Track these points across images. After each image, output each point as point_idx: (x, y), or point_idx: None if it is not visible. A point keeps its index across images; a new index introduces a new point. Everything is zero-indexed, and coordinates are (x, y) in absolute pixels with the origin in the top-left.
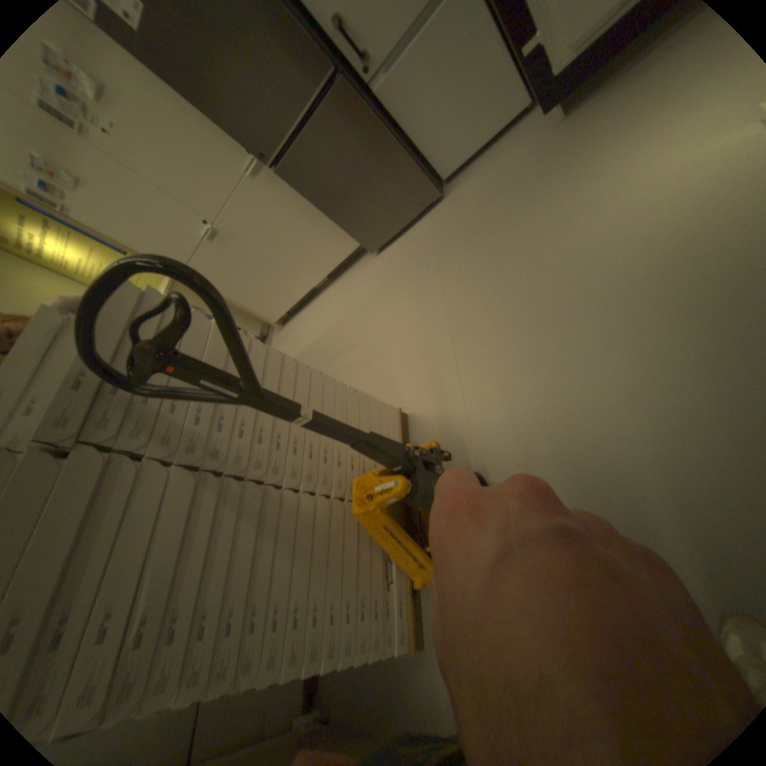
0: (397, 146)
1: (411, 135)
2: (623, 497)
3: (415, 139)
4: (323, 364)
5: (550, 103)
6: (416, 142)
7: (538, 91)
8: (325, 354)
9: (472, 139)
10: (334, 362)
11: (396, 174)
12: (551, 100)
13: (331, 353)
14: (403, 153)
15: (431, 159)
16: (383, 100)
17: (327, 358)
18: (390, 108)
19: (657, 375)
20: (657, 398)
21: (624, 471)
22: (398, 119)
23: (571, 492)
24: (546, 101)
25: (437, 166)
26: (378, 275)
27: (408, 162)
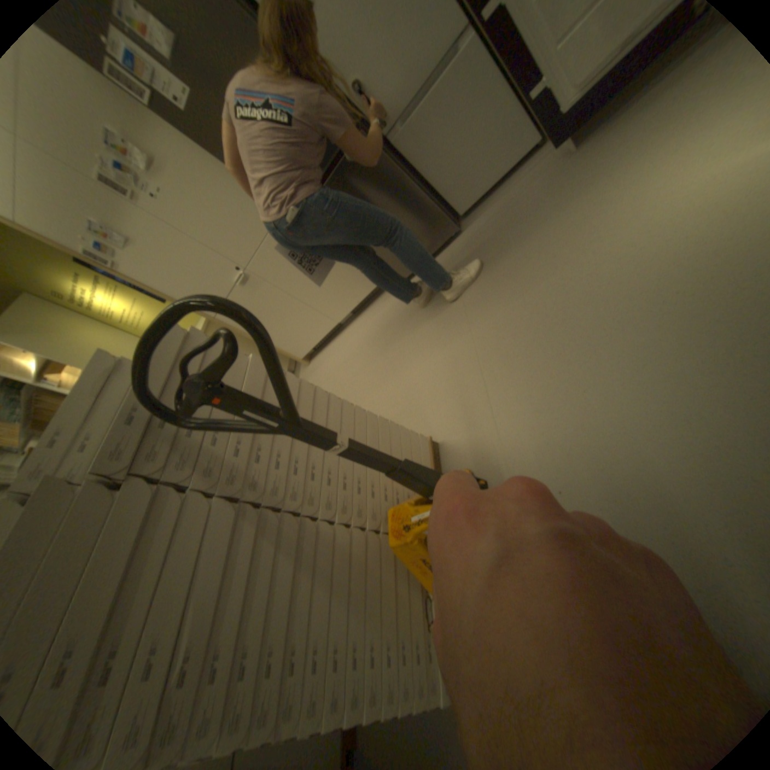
0: (415, 188)
1: (427, 177)
2: (681, 524)
3: (431, 180)
4: (350, 396)
5: (561, 138)
6: (433, 183)
7: (547, 128)
8: (352, 387)
9: (487, 176)
10: (361, 394)
11: (415, 213)
12: (561, 135)
13: (357, 386)
14: (421, 194)
15: (448, 198)
16: (401, 149)
17: (353, 391)
18: (407, 155)
19: (703, 391)
20: (706, 415)
21: (679, 495)
22: (415, 164)
23: (621, 520)
24: (557, 136)
25: (453, 203)
26: (401, 308)
27: (426, 202)
